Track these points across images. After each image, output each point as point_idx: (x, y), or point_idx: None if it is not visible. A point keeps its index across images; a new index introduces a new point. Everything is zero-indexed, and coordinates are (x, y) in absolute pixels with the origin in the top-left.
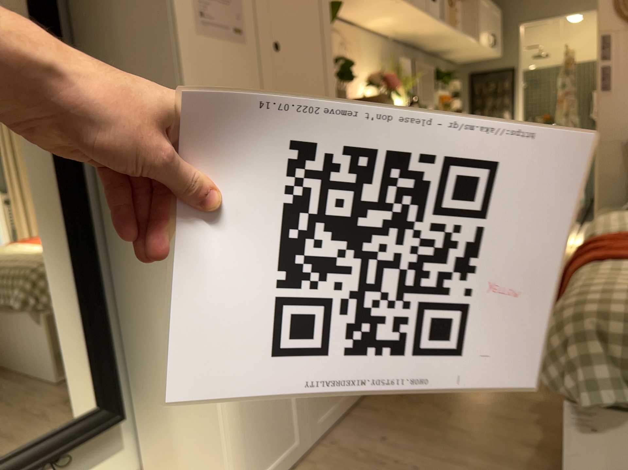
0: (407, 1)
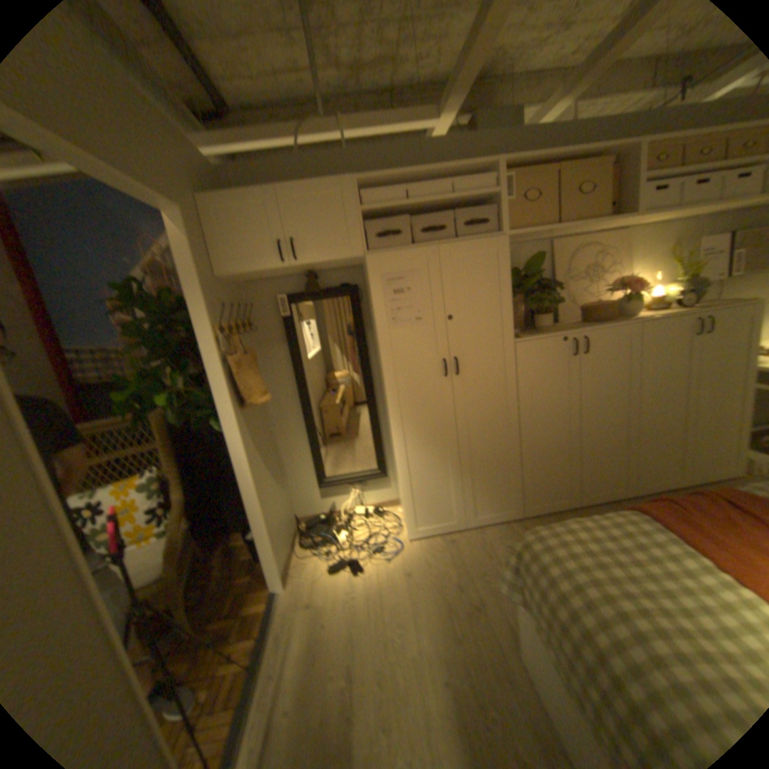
0: (657, 212)
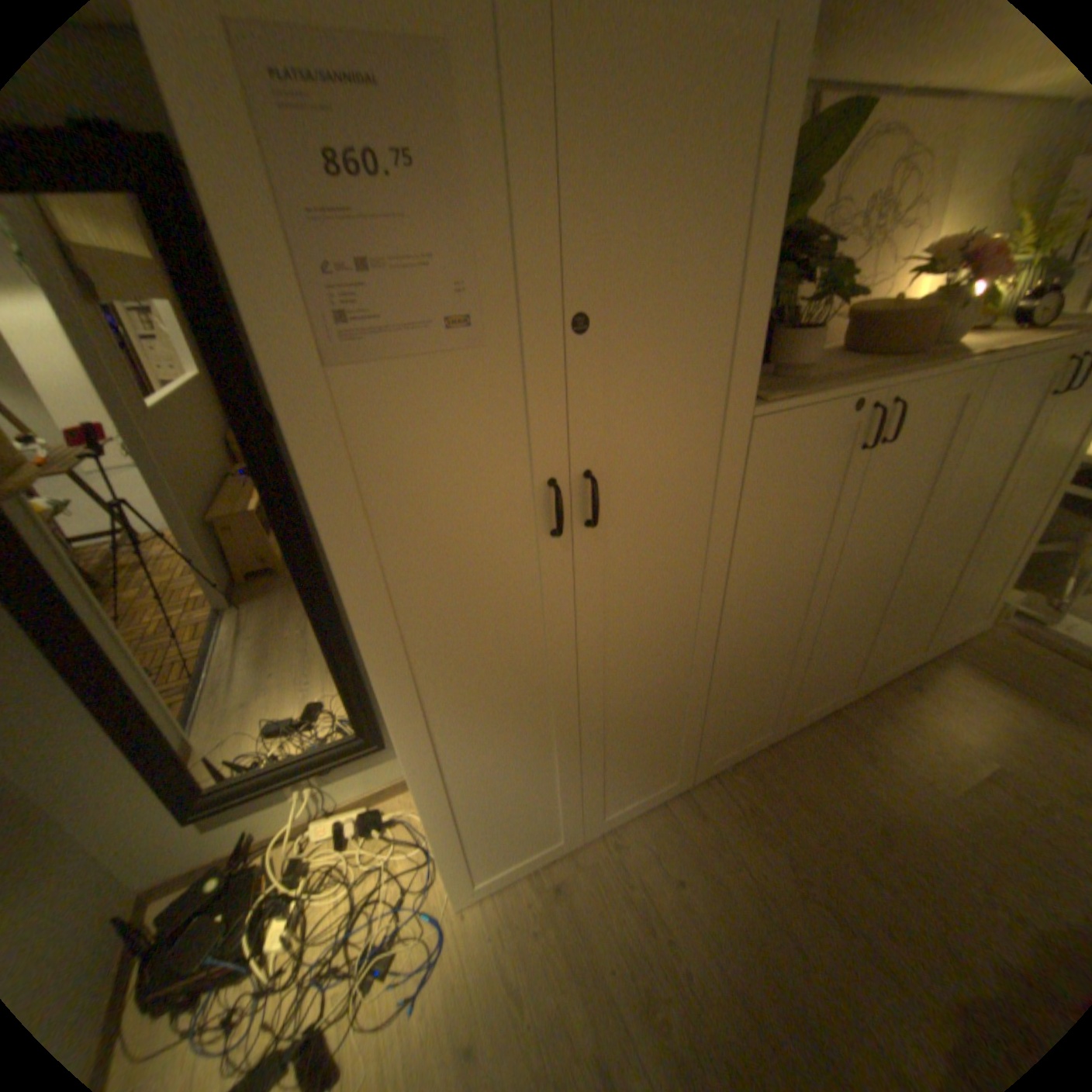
0: None
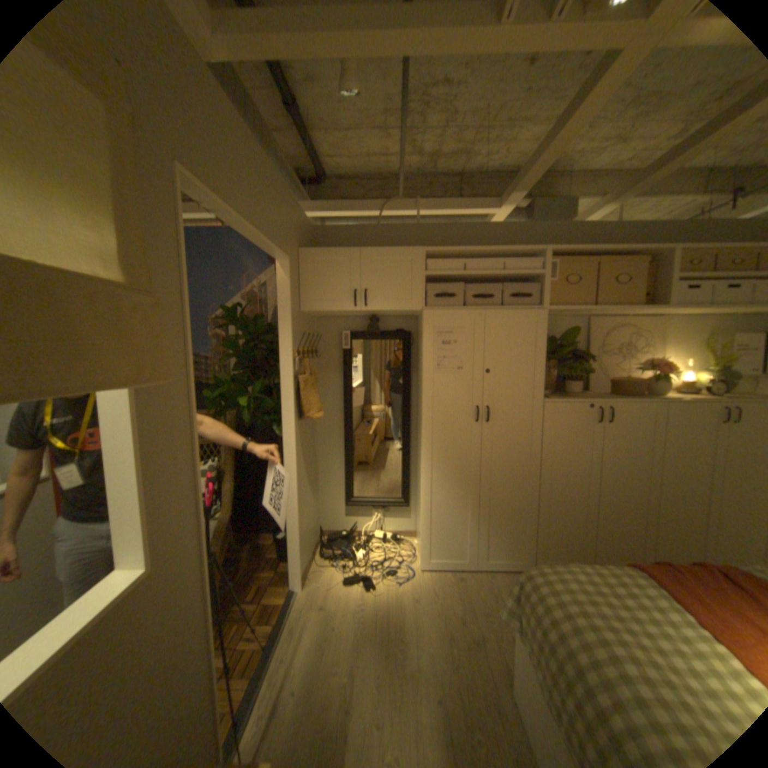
0: (688, 308)
